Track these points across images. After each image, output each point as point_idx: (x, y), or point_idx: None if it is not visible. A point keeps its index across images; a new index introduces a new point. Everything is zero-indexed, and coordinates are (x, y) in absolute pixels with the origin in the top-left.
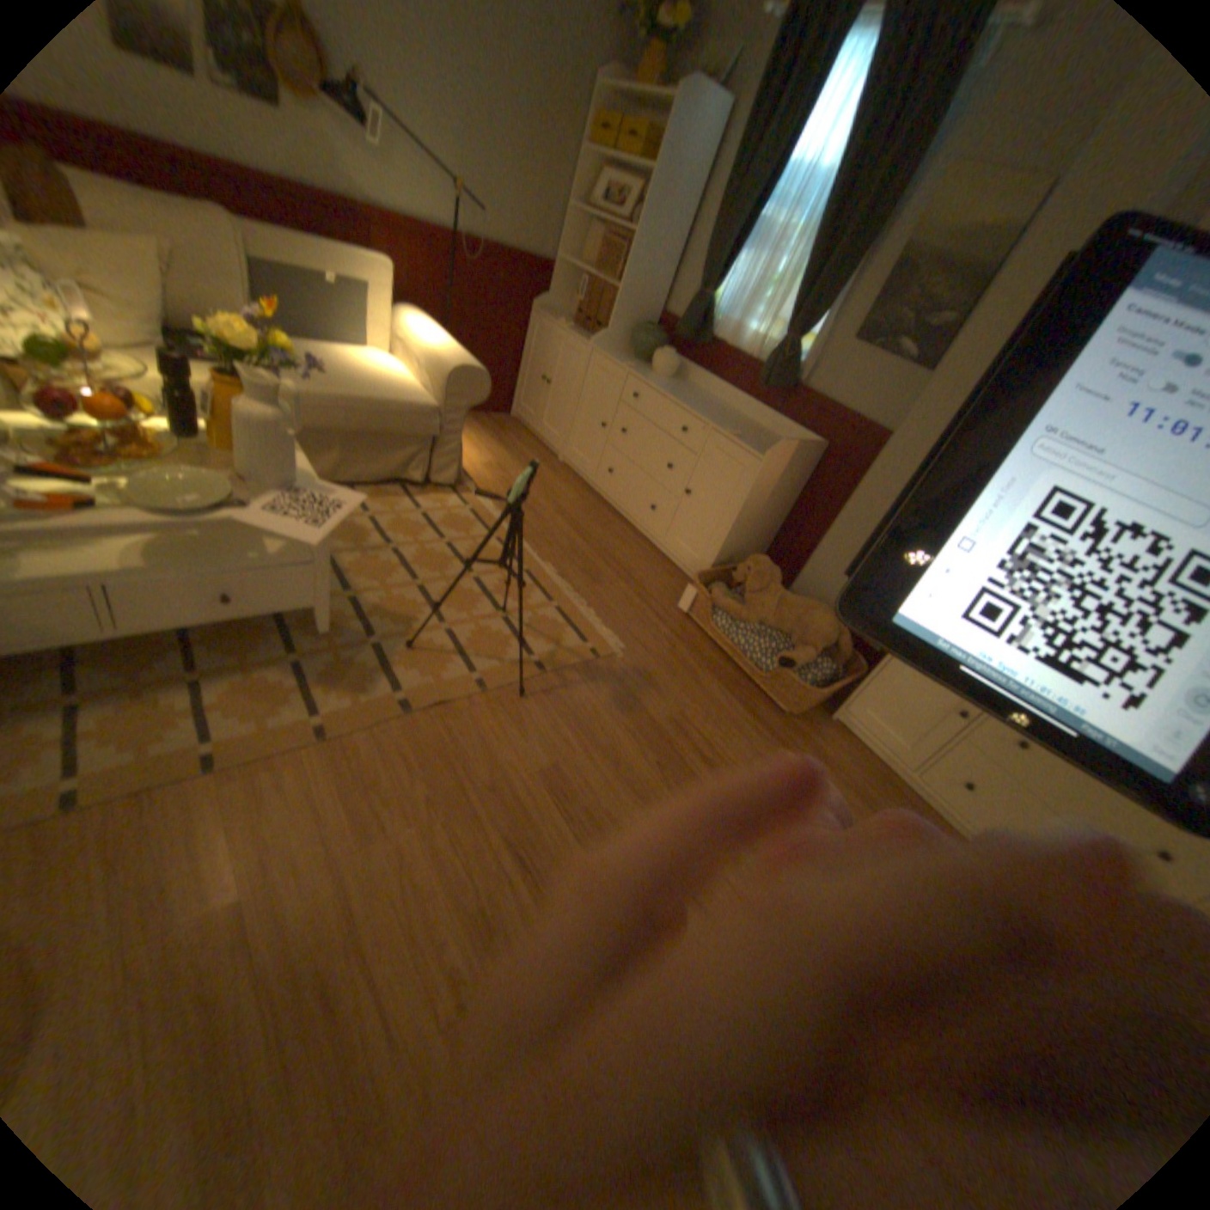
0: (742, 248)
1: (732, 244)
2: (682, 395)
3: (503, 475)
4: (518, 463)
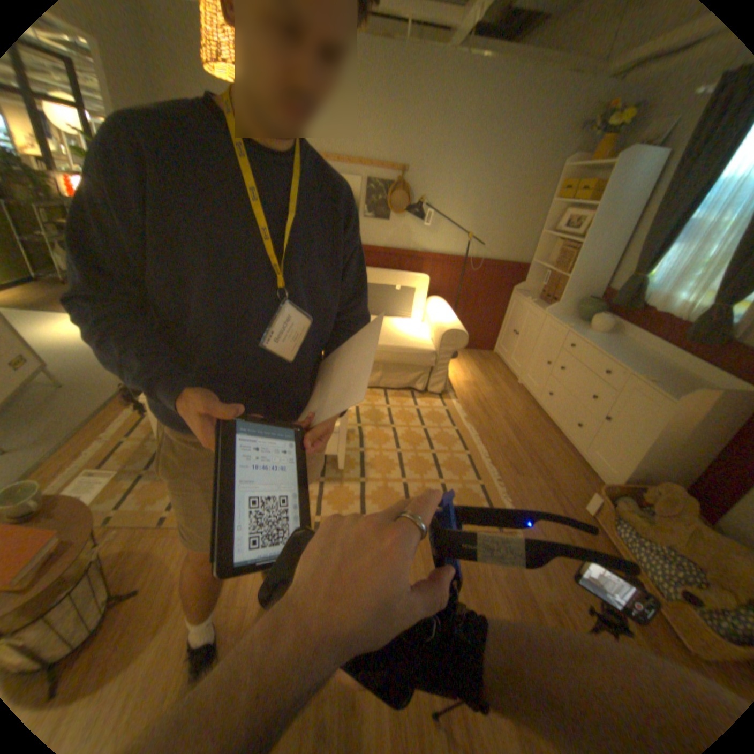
0: (673, 244)
1: (663, 242)
2: (611, 347)
3: (474, 390)
4: (488, 383)
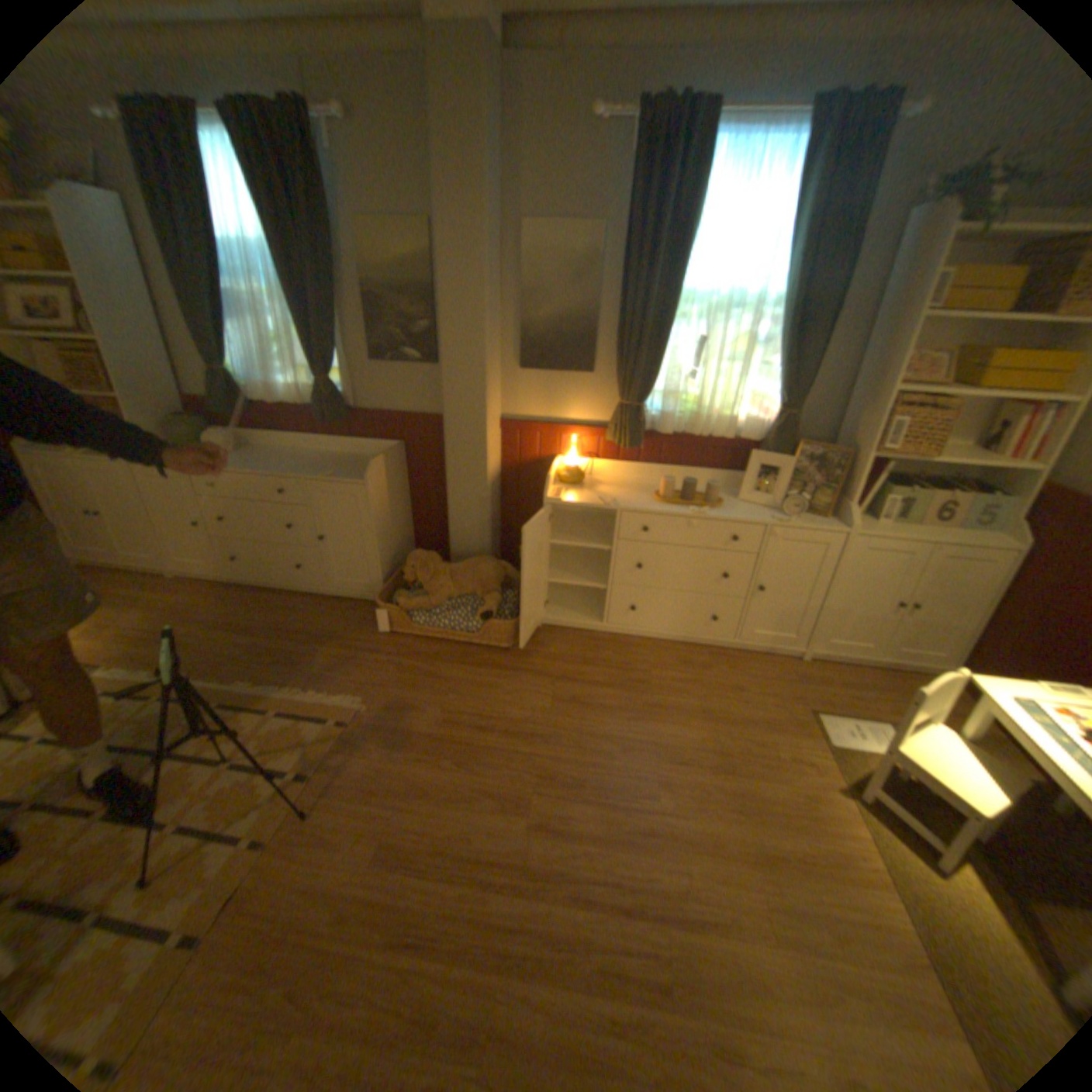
0: (221, 323)
1: (208, 322)
2: (255, 465)
3: (111, 635)
4: (119, 610)
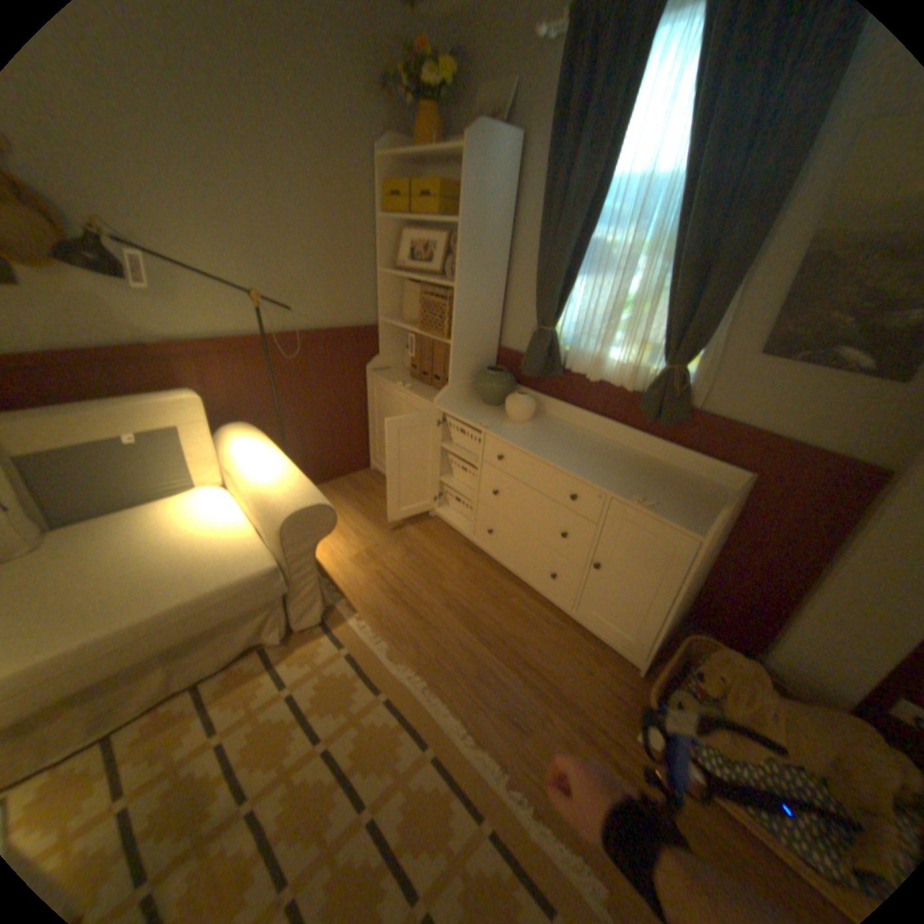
0: (578, 279)
1: (565, 277)
2: (554, 449)
3: (376, 568)
4: (389, 538)
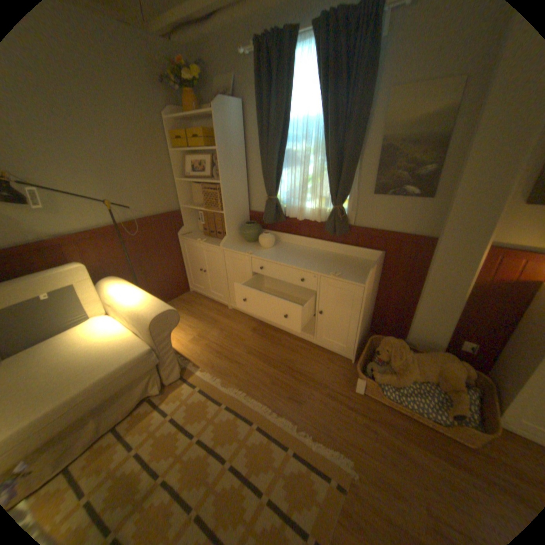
0: (283, 170)
1: (276, 169)
2: (288, 258)
3: (204, 342)
4: (209, 325)
